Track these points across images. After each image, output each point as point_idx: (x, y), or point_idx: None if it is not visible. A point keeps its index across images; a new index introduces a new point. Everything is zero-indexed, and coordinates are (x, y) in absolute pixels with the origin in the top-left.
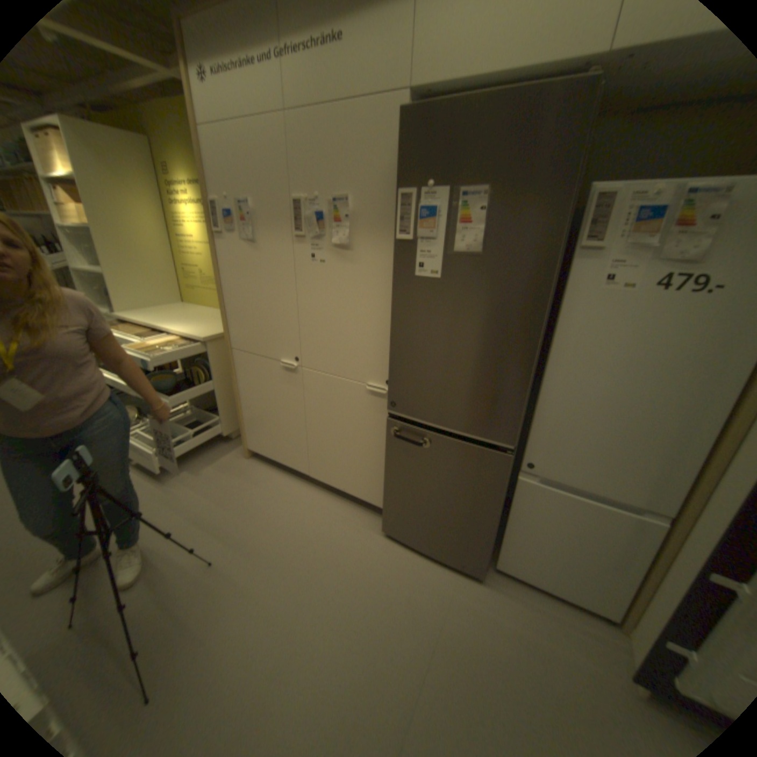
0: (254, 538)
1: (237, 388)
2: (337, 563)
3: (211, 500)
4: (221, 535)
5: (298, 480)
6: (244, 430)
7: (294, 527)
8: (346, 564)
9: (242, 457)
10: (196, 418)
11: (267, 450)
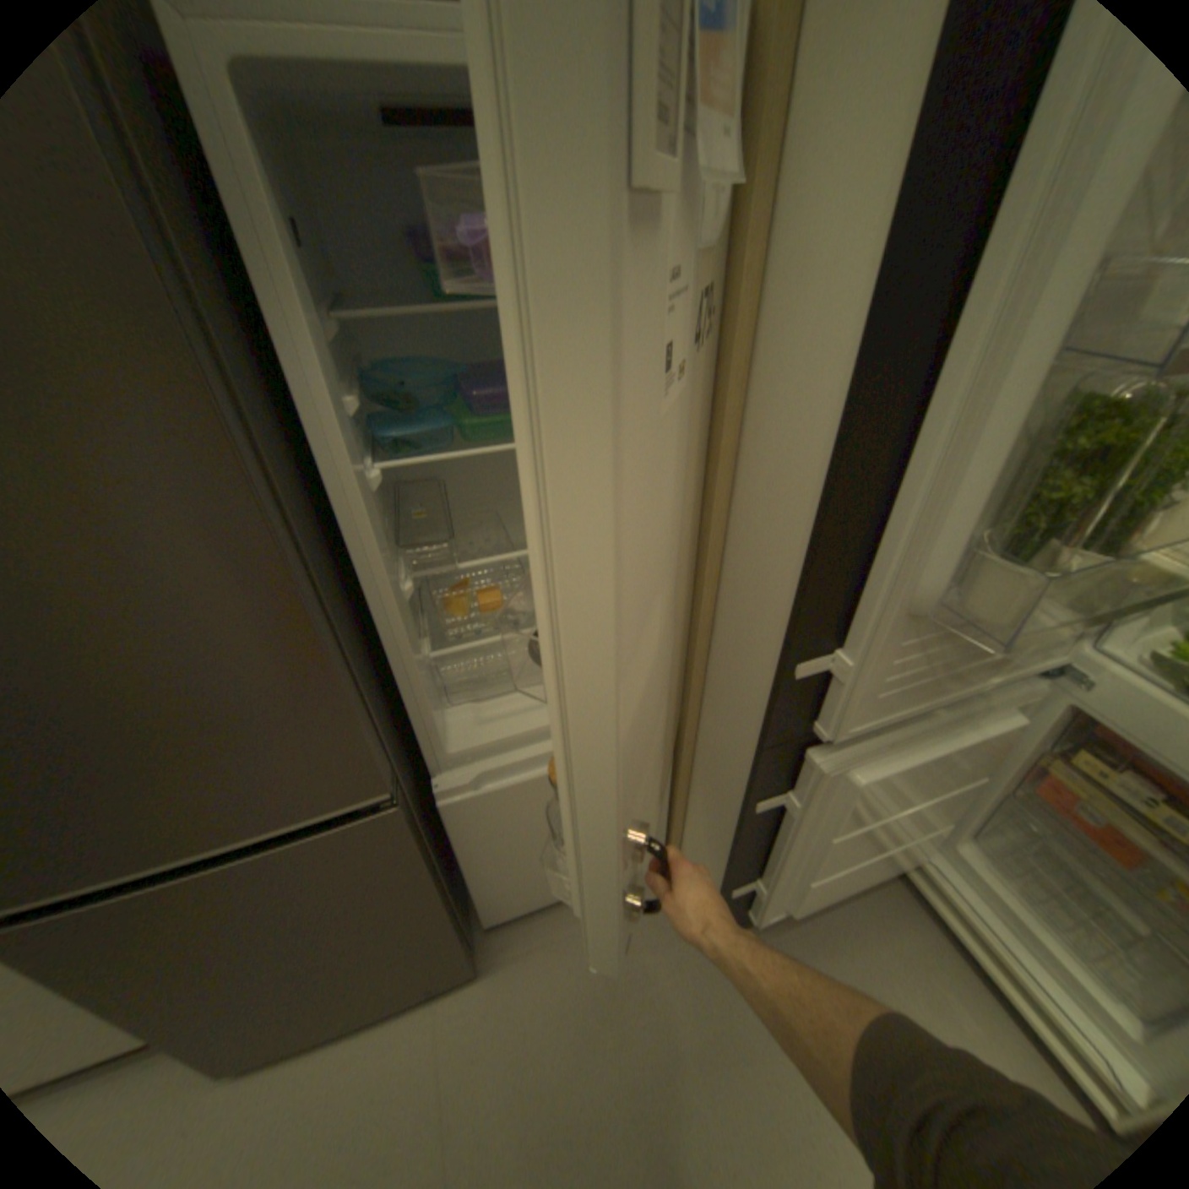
0: None
1: None
2: None
3: None
4: None
5: None
6: None
7: None
8: None
9: None
10: None
11: None
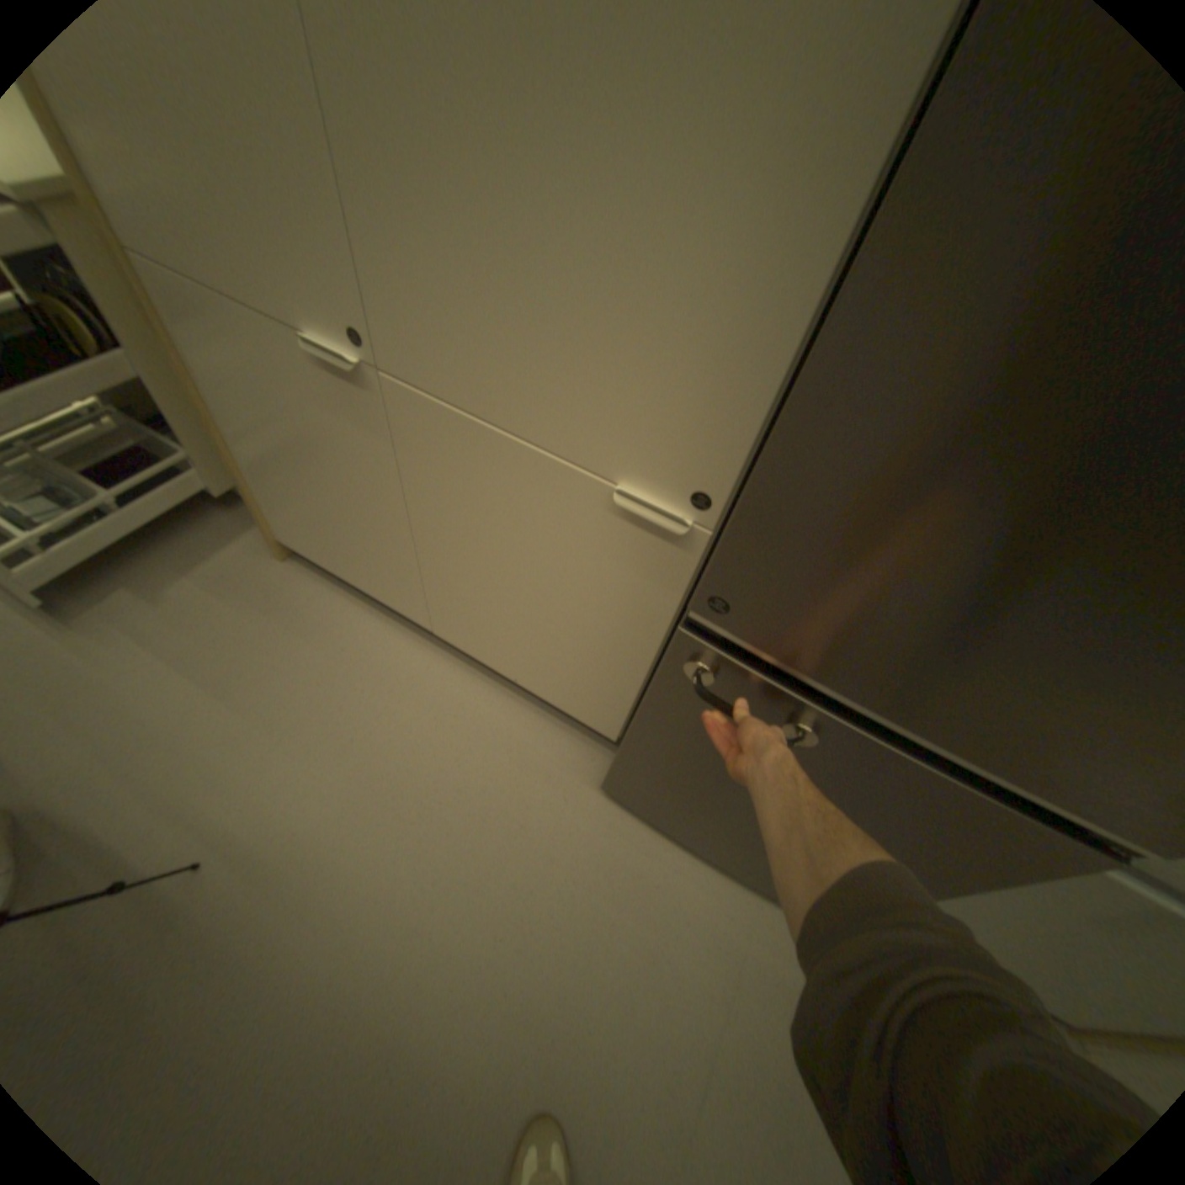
0: (303, 794)
1: (192, 388)
2: (499, 865)
3: (192, 679)
4: (219, 783)
5: (407, 628)
6: (253, 501)
7: (398, 764)
8: (520, 868)
9: (268, 553)
10: (130, 440)
11: (323, 557)
